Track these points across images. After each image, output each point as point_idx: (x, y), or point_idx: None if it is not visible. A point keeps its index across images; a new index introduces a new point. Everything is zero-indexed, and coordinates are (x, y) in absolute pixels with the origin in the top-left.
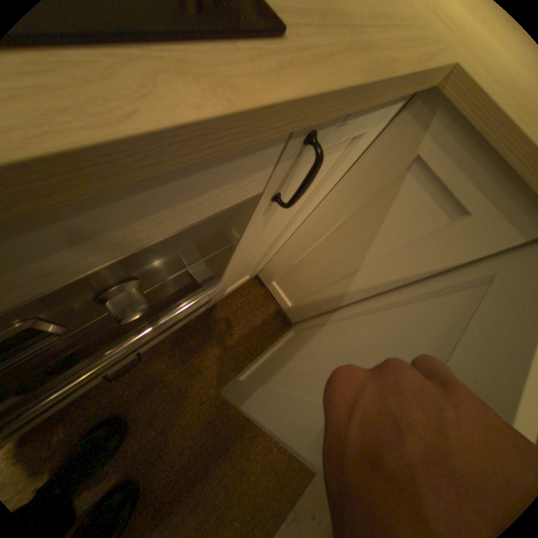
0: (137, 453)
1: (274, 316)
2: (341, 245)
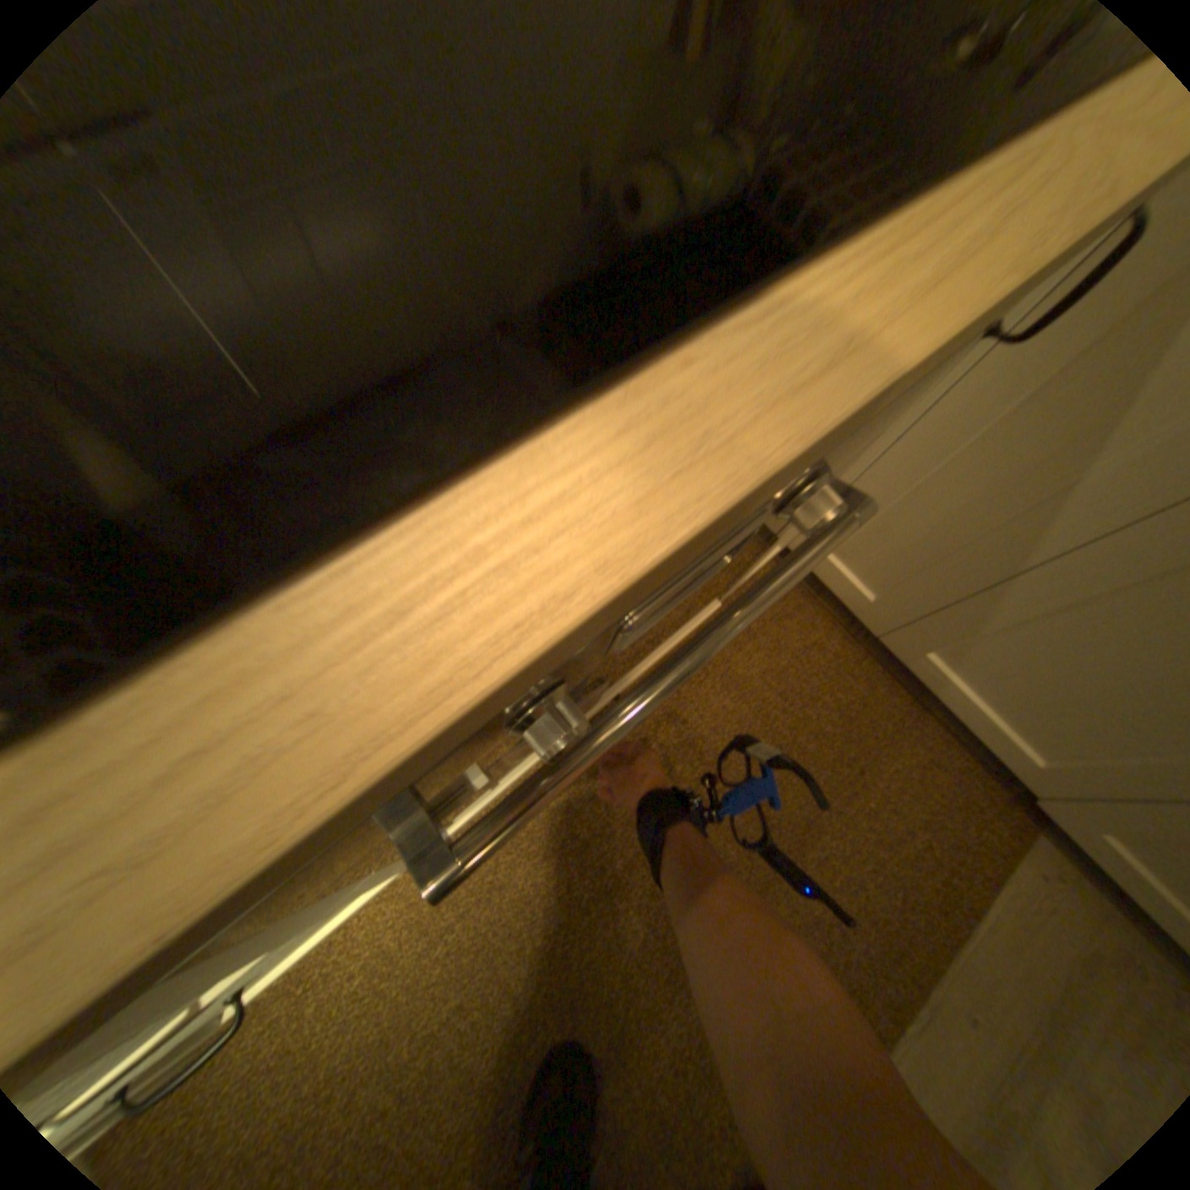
0: (629, 876)
1: (837, 631)
2: (1057, 425)
